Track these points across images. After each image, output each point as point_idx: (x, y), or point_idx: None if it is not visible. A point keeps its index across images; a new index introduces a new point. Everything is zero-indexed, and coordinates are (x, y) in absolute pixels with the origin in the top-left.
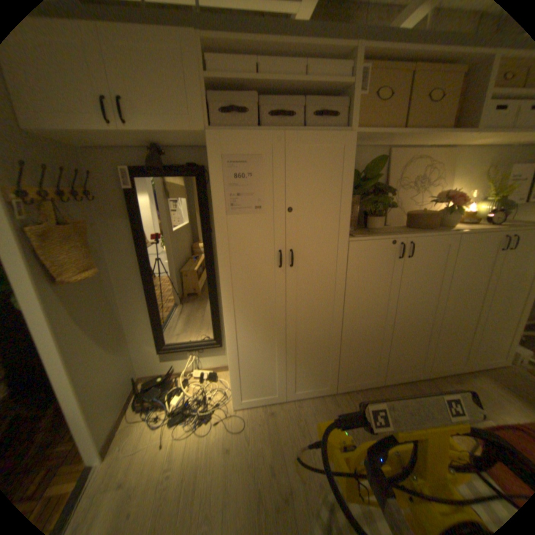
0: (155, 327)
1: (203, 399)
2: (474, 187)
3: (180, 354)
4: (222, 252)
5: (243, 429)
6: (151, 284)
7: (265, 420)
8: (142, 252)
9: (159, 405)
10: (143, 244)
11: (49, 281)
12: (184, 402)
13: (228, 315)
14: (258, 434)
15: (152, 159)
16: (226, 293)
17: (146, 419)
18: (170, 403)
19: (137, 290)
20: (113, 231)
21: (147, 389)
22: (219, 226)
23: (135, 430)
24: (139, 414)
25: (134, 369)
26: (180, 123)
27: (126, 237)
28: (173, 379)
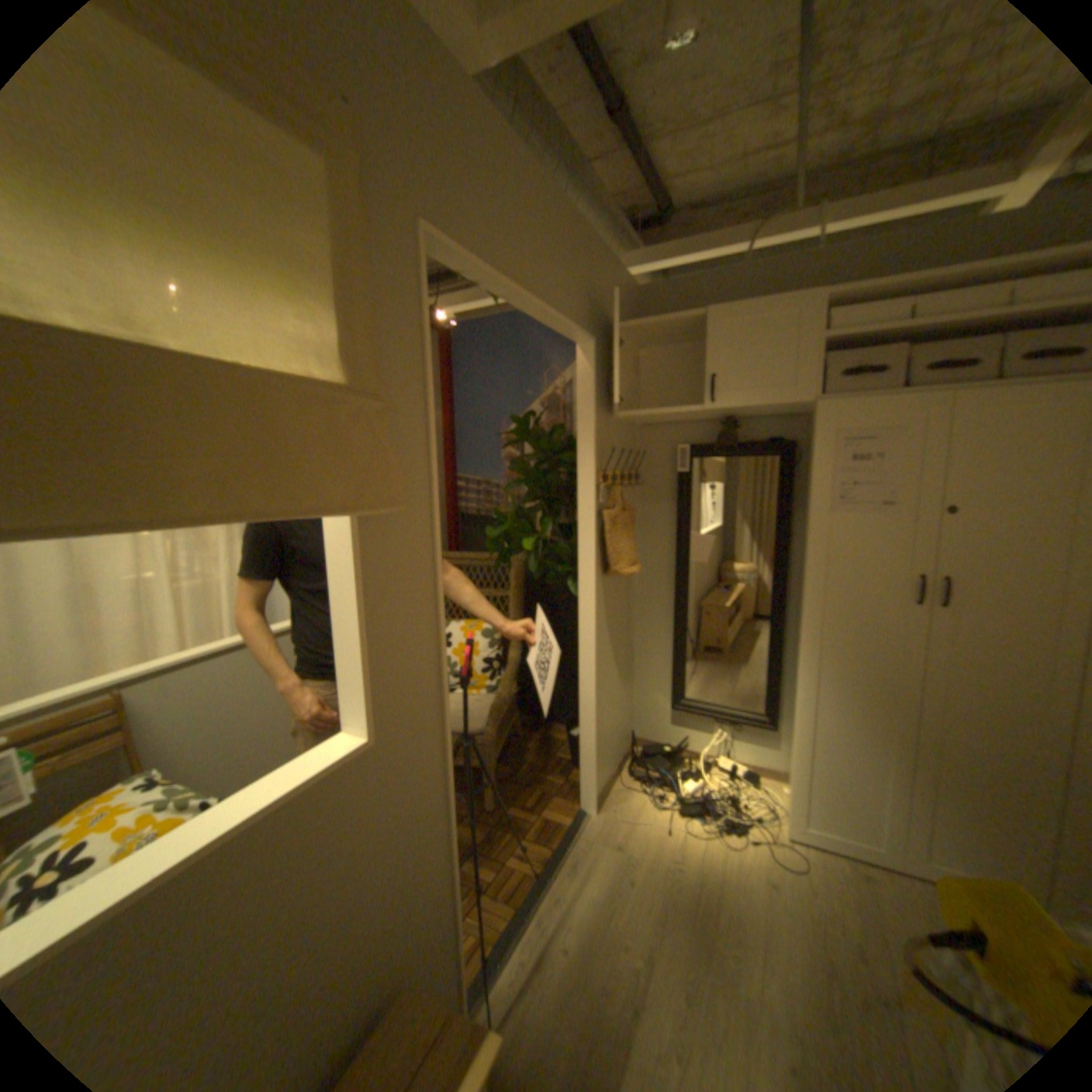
0: (677, 667)
1: (737, 801)
2: None
3: (704, 723)
4: (813, 567)
5: (807, 874)
6: (685, 602)
7: (852, 881)
8: (682, 557)
9: (670, 779)
10: (686, 546)
11: (602, 571)
12: (704, 796)
13: (807, 666)
14: (836, 895)
15: (720, 436)
16: (809, 629)
17: (650, 791)
18: (683, 788)
19: (663, 608)
20: (652, 525)
21: (651, 756)
22: (815, 528)
23: (634, 800)
24: (640, 781)
25: (634, 723)
26: (780, 397)
27: (665, 534)
28: (684, 760)
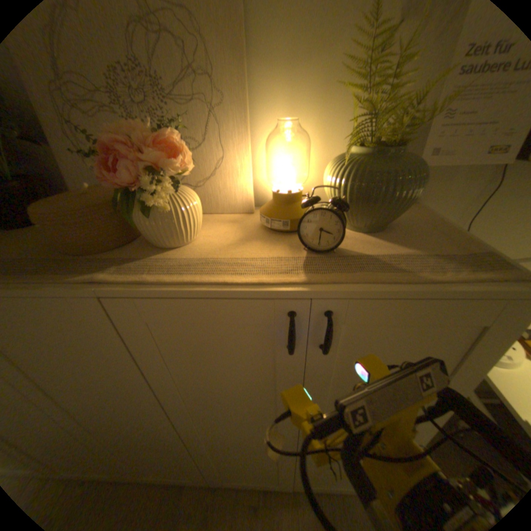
0: None
1: None
2: (346, 99)
3: None
4: None
5: None
6: None
7: None
8: None
9: None
10: None
11: None
12: None
13: None
14: None
15: None
16: None
17: None
18: None
19: None
20: None
21: None
22: None
23: None
24: None
25: None
26: None
27: None
28: None
